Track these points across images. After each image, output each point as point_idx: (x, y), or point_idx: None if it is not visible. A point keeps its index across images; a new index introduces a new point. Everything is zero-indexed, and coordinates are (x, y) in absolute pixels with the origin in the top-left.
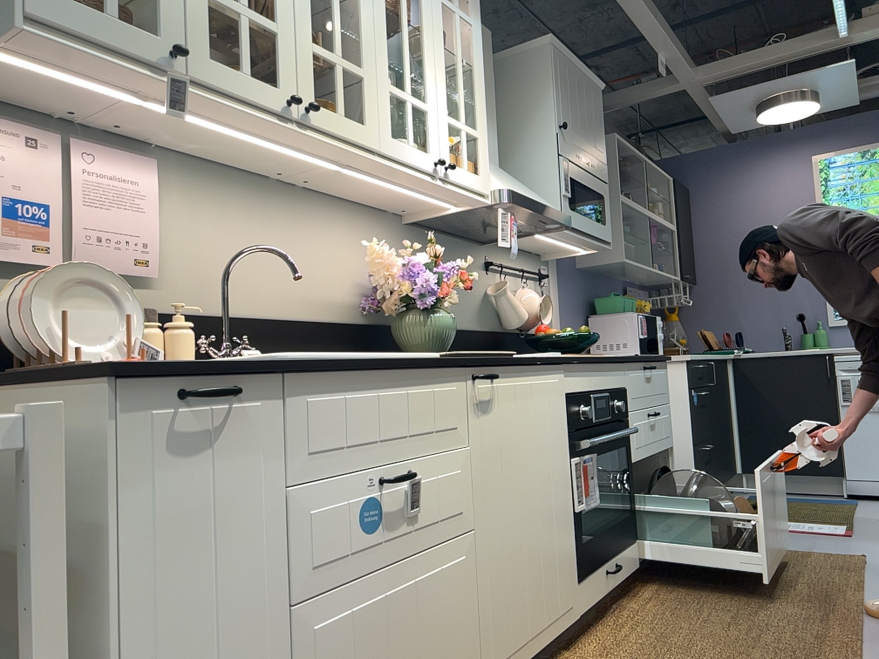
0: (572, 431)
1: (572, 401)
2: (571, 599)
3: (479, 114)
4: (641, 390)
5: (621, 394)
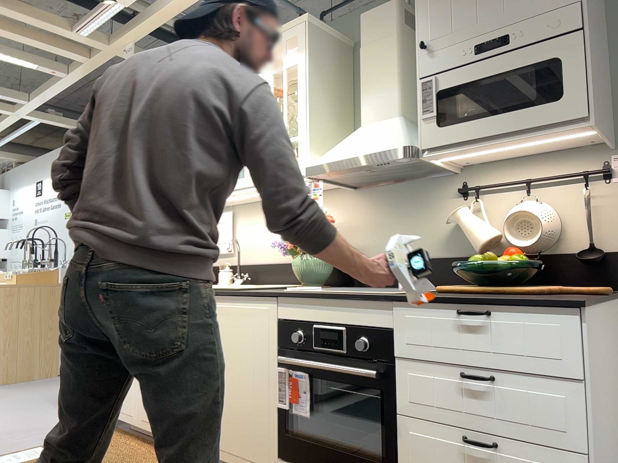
0: (283, 348)
1: (283, 325)
2: (266, 461)
3: (299, 122)
4: (441, 338)
5: (378, 333)
